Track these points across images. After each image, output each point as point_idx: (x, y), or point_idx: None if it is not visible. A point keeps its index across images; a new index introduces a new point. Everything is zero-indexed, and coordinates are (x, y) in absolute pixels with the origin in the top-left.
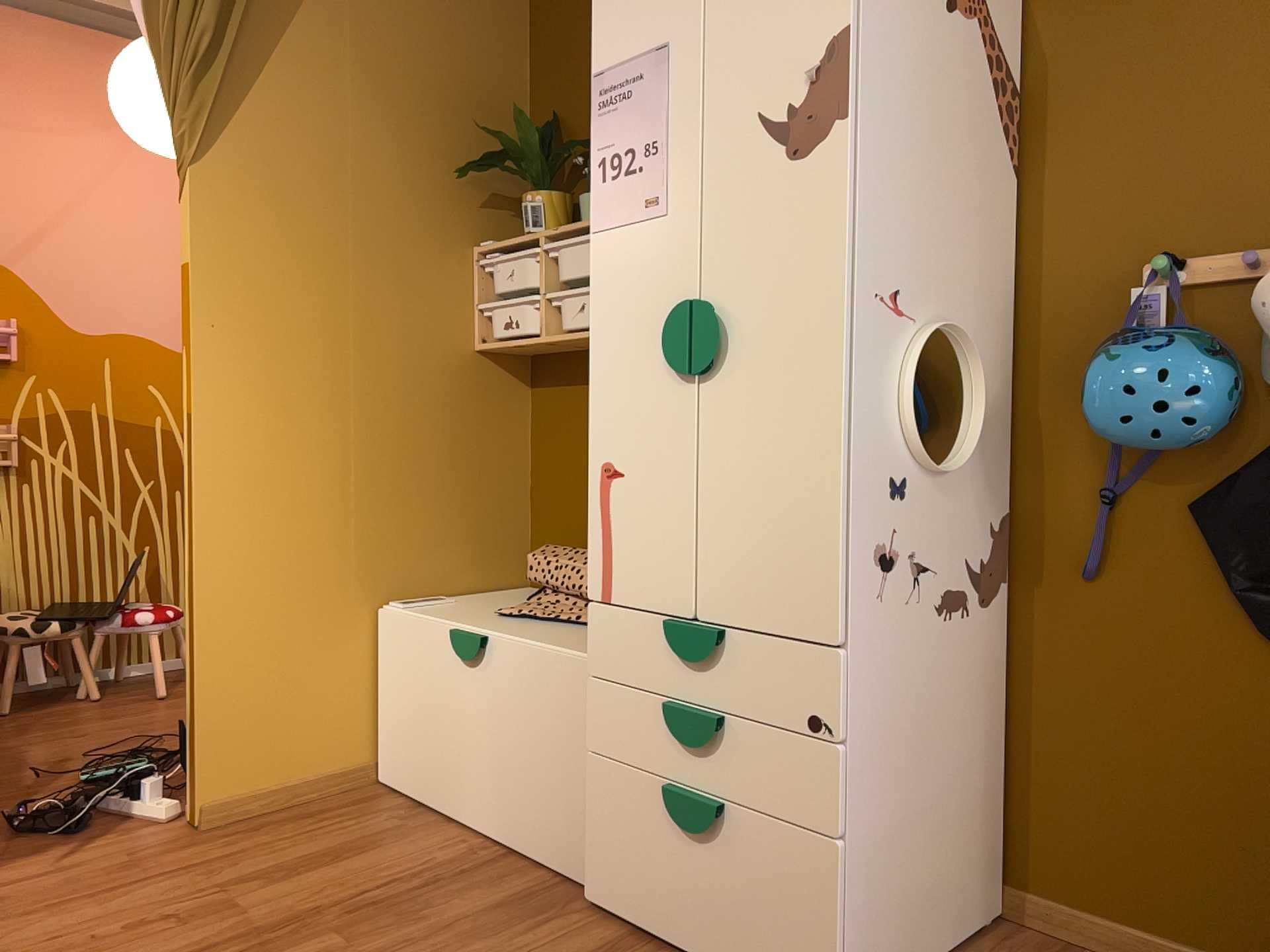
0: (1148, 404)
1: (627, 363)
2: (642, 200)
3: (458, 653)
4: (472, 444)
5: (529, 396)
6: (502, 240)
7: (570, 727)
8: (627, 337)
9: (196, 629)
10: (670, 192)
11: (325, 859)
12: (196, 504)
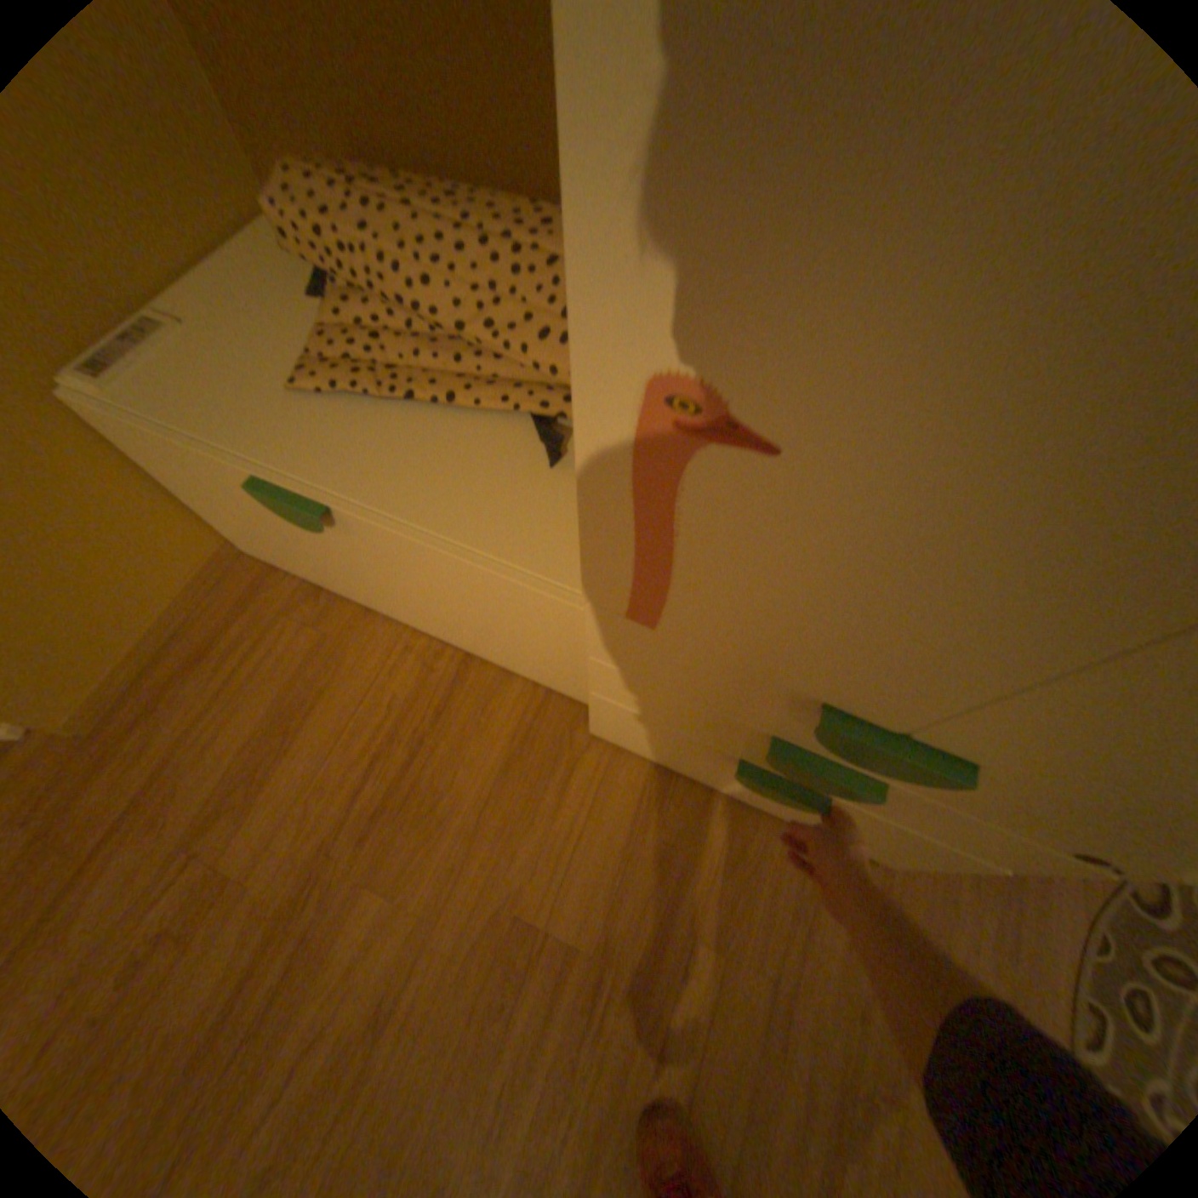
0: None
1: None
2: None
3: (285, 512)
4: None
5: None
6: None
7: (539, 629)
8: None
9: None
10: None
11: (275, 740)
12: None
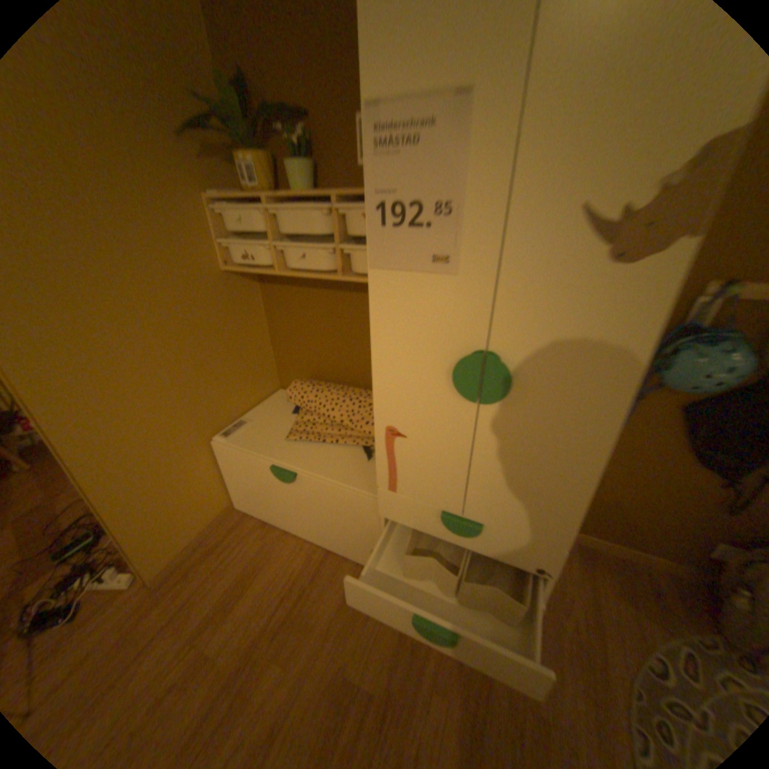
0: (714, 383)
1: (409, 374)
2: (429, 253)
3: (279, 477)
4: (235, 329)
5: (259, 288)
6: (219, 182)
7: (362, 520)
8: (410, 357)
9: (103, 514)
10: (462, 255)
11: (238, 590)
12: (62, 453)
